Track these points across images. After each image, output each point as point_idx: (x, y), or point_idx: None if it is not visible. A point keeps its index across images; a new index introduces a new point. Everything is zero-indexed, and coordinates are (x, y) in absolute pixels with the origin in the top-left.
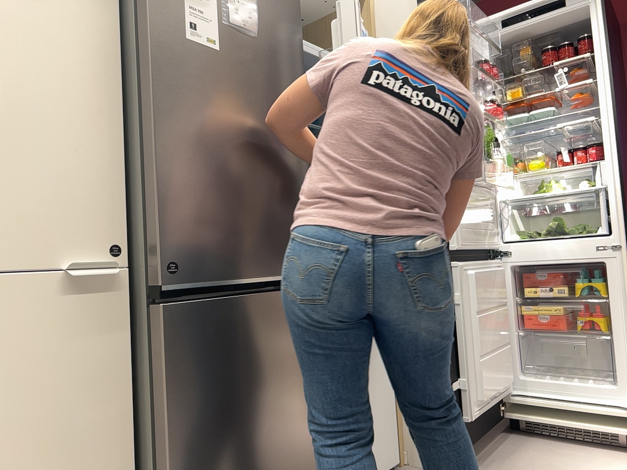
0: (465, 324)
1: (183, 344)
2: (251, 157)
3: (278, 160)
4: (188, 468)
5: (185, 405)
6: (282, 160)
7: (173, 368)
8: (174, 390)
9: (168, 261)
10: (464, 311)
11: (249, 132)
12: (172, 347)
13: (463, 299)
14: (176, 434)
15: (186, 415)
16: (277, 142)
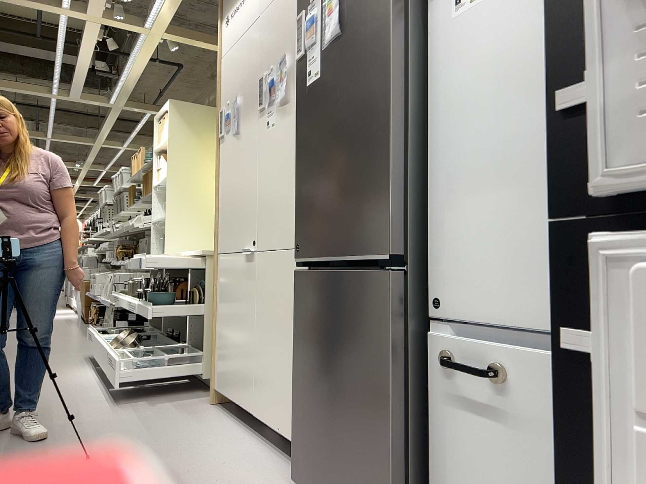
0: (625, 450)
1: (300, 299)
2: (335, 150)
3: (355, 140)
4: (299, 379)
5: (300, 339)
6: (359, 138)
7: (297, 312)
8: (296, 326)
9: (297, 244)
10: (624, 408)
11: (335, 128)
12: (297, 299)
13: (622, 365)
14: (296, 354)
15: (299, 345)
16: (356, 123)
